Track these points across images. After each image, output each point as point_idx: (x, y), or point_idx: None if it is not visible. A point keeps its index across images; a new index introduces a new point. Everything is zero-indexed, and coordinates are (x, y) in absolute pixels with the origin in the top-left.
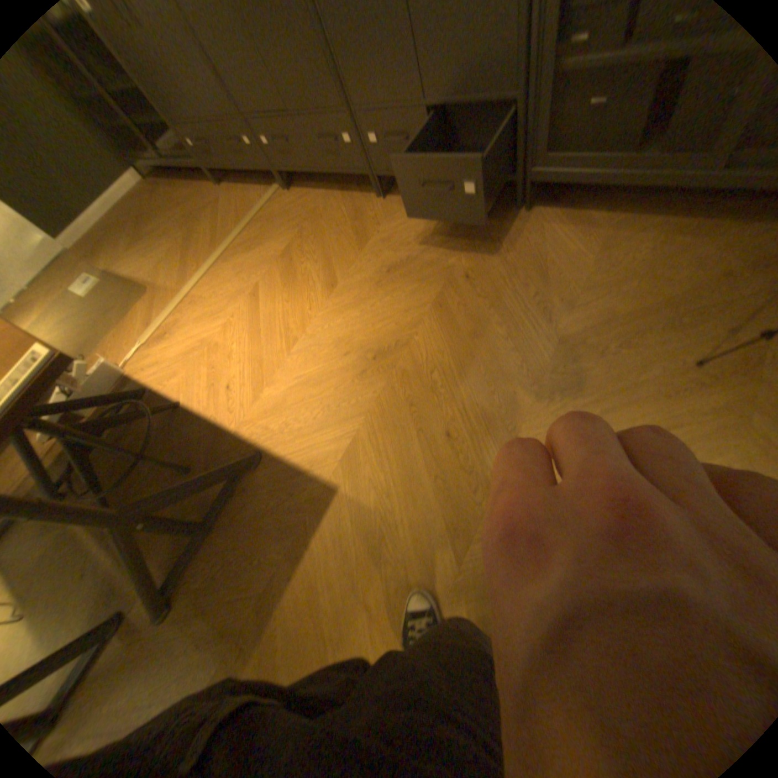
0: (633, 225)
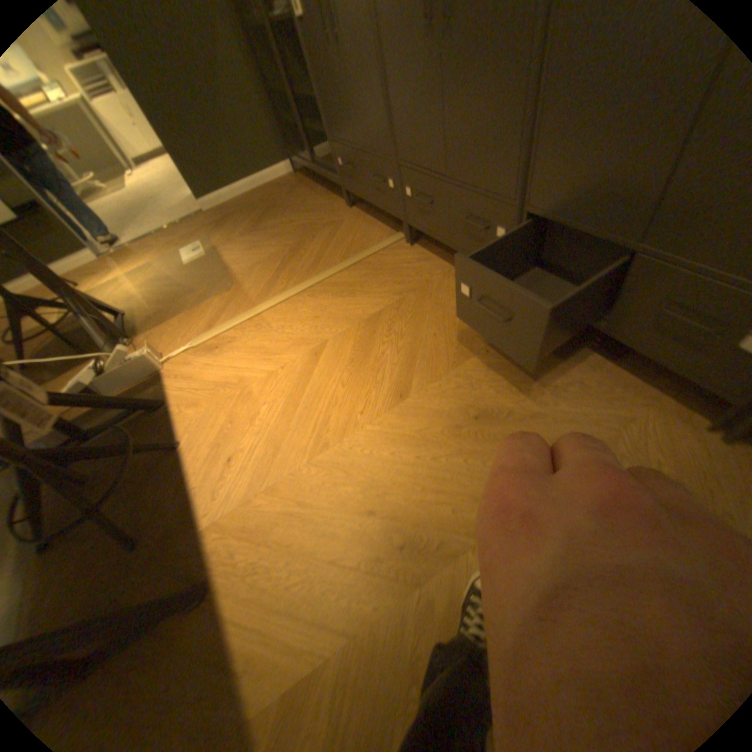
0: None
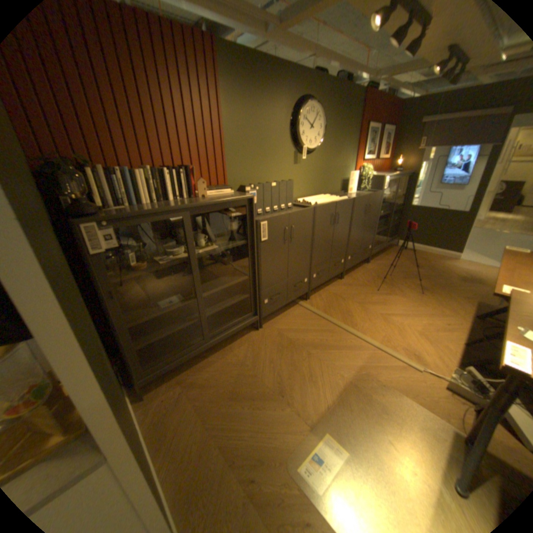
0: (382, 257)
